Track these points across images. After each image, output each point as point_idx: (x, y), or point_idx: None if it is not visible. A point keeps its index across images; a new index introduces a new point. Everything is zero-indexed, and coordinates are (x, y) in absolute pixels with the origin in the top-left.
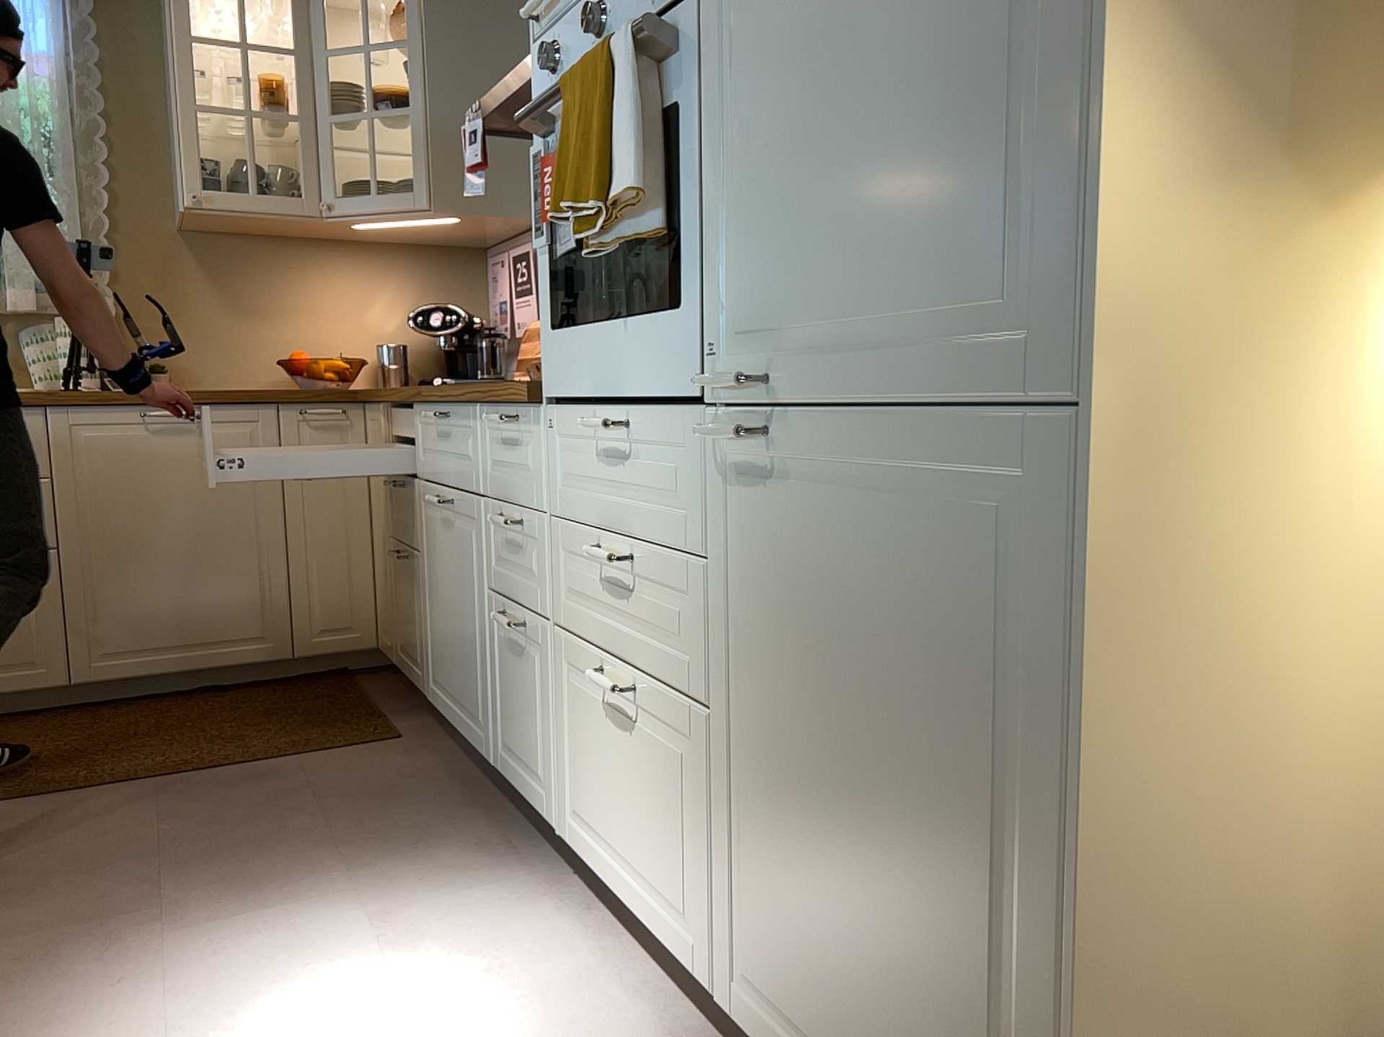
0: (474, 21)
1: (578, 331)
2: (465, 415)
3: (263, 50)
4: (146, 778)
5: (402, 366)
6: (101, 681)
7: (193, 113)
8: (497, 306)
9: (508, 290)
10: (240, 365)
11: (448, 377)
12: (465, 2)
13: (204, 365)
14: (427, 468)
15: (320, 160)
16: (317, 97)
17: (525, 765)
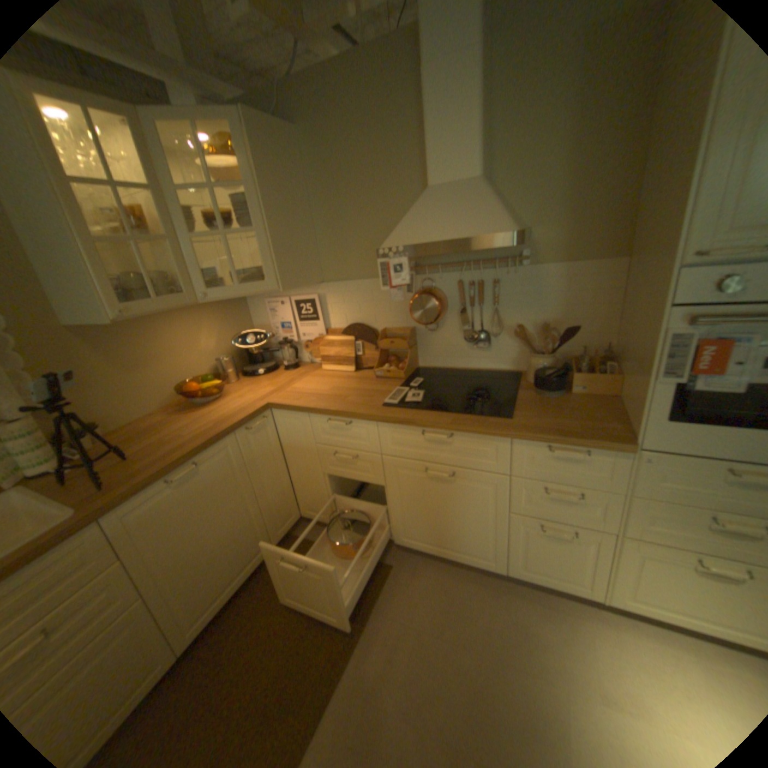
0: (274, 166)
1: (710, 427)
2: (485, 438)
3: (124, 186)
4: (330, 690)
5: (236, 369)
6: (194, 640)
7: (90, 245)
8: (279, 325)
9: (292, 318)
10: (139, 401)
11: (264, 367)
12: (268, 154)
13: (116, 410)
14: (403, 453)
15: (184, 264)
16: (169, 218)
17: (558, 578)
